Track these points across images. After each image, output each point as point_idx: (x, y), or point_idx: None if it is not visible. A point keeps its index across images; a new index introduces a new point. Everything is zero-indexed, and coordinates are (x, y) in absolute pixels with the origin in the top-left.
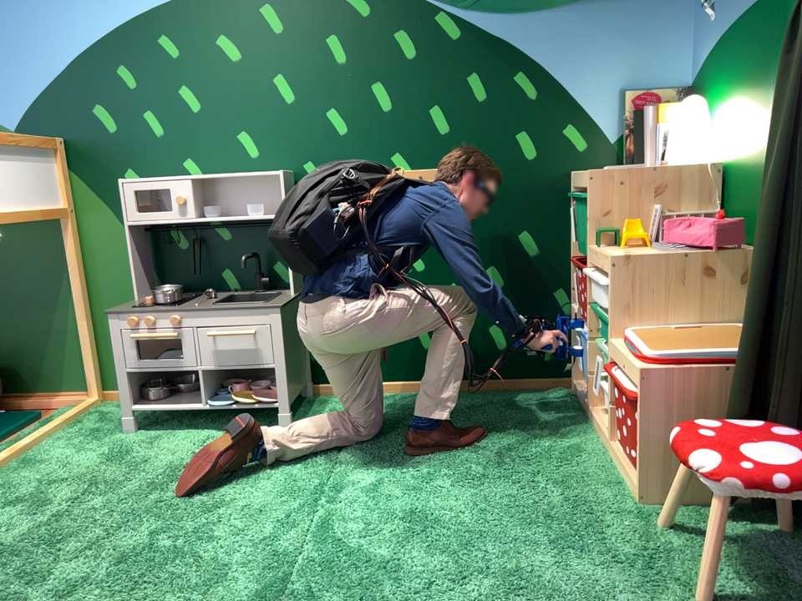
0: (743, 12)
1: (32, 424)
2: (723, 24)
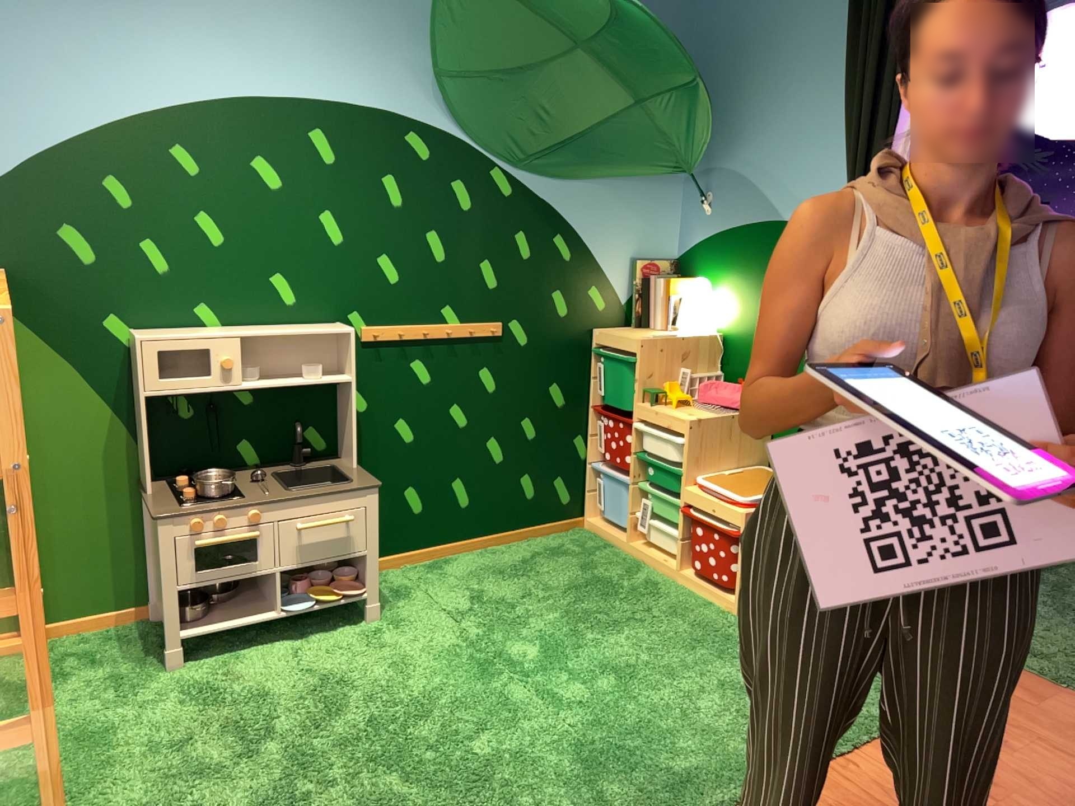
0: (742, 228)
1: None
2: (717, 227)
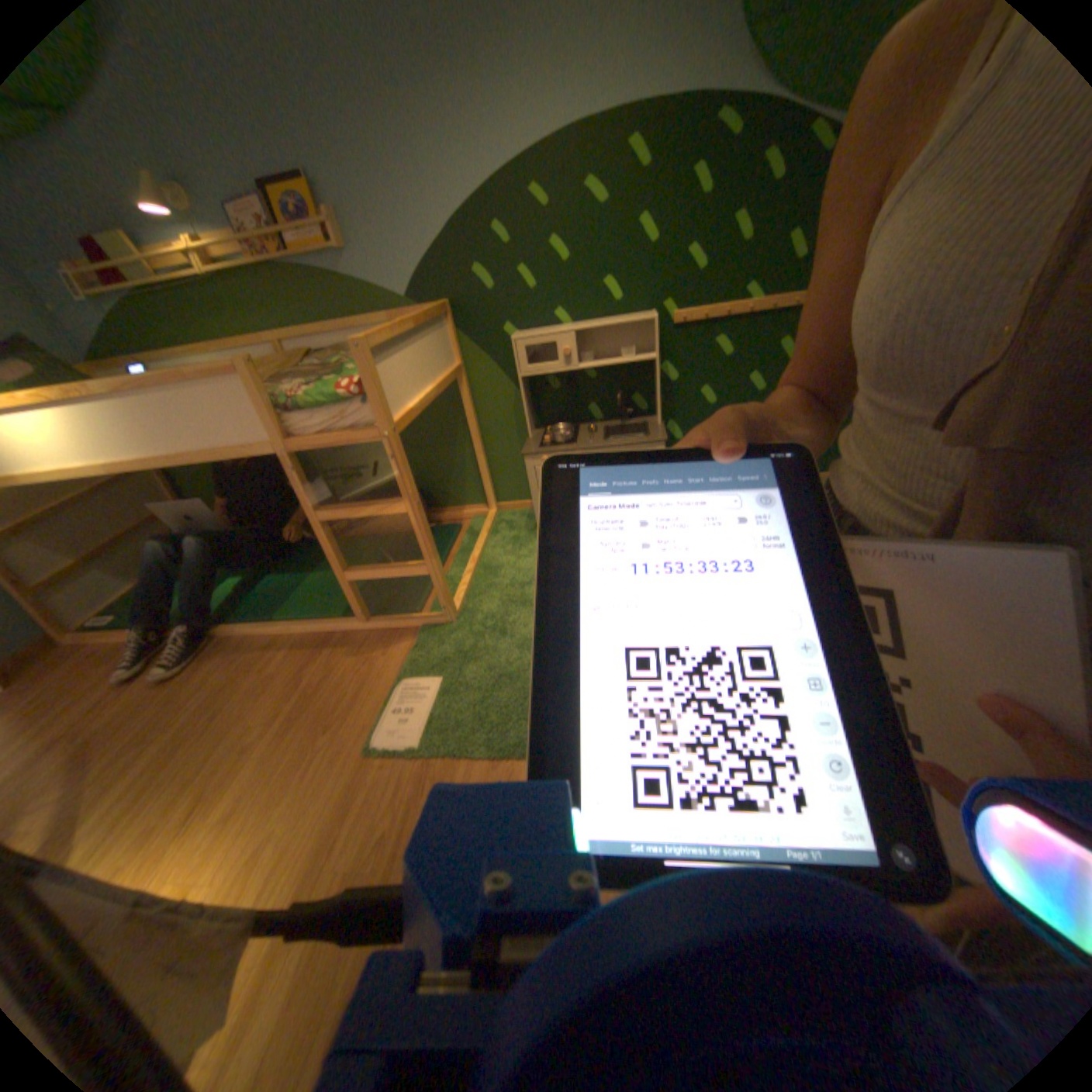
0: None
1: (458, 532)
2: None
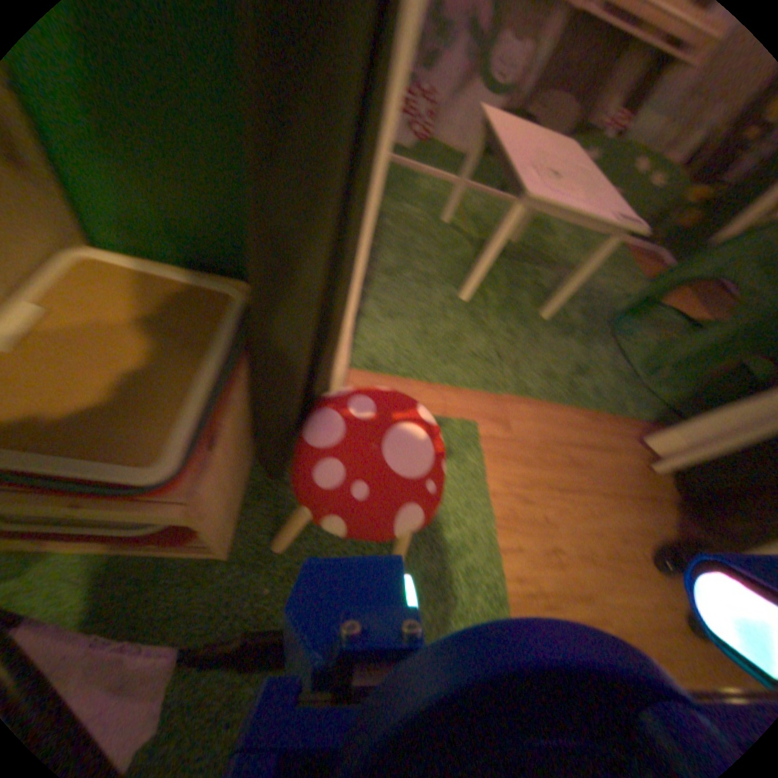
0: None
1: None
2: None
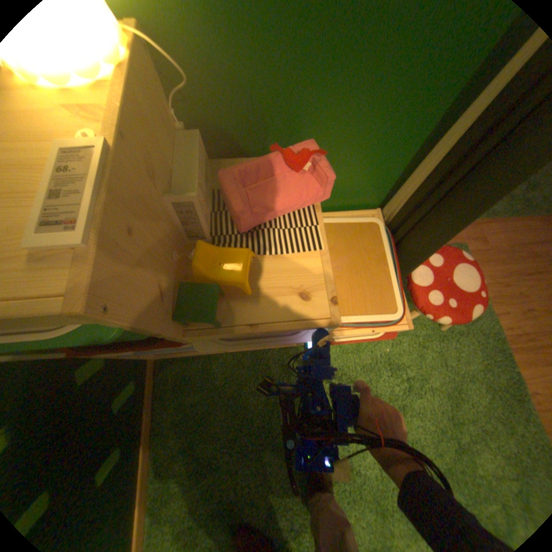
0: None
1: None
2: None
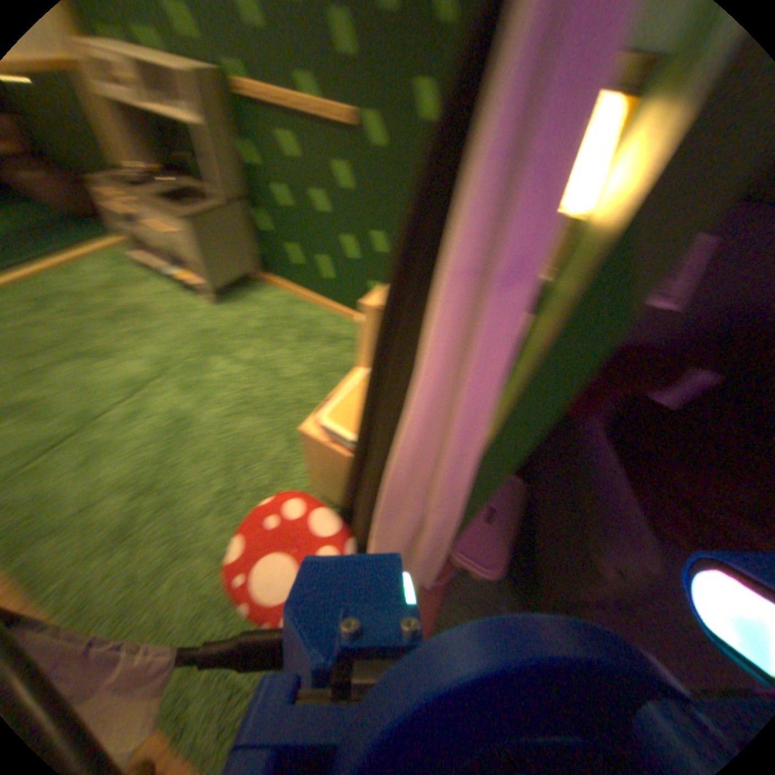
0: None
1: (100, 235)
2: None
